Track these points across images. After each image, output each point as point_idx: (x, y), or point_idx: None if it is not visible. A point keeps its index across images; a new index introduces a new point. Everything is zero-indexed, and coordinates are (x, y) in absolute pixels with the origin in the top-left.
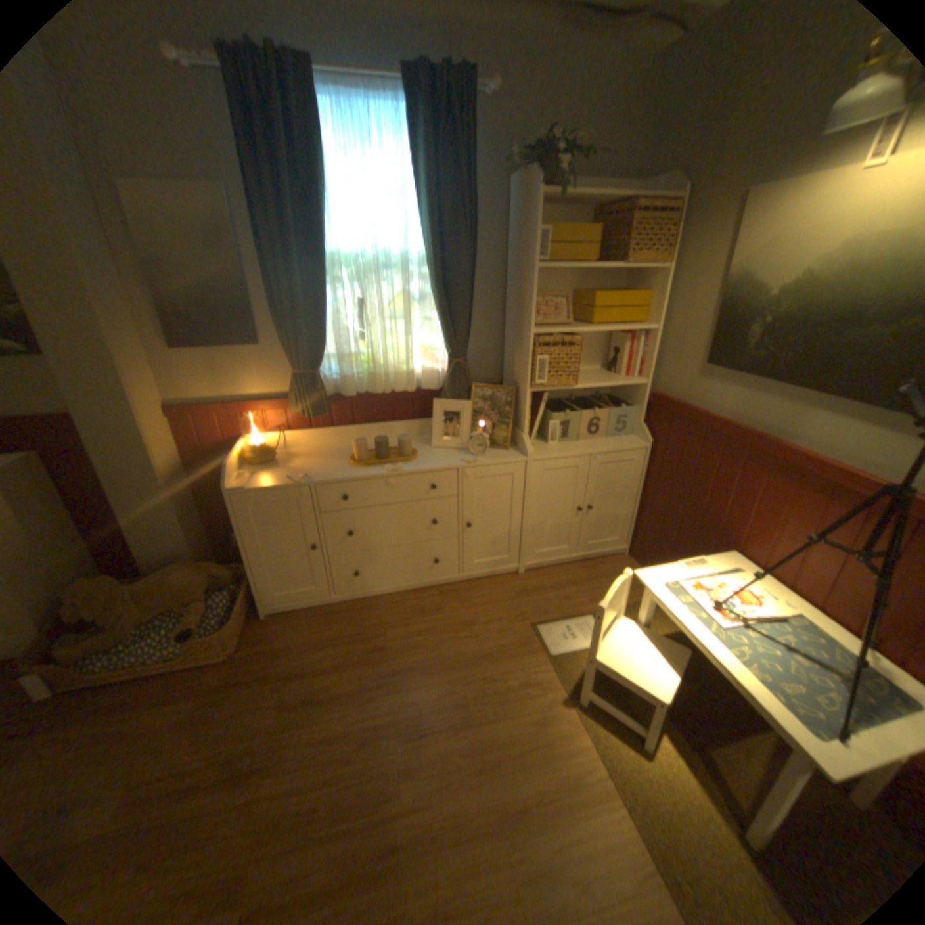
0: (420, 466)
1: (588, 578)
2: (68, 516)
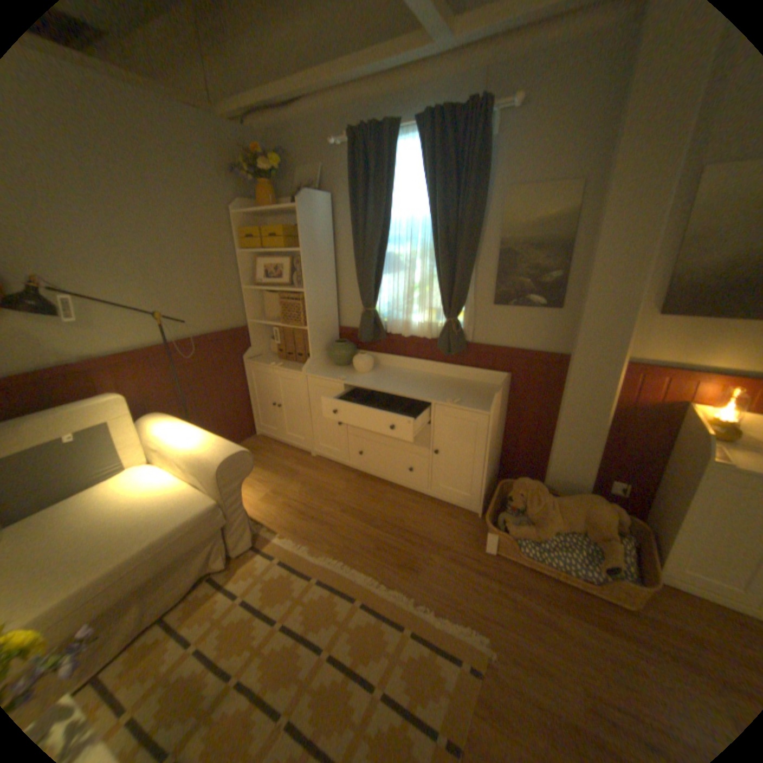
0: None
1: None
2: (504, 422)
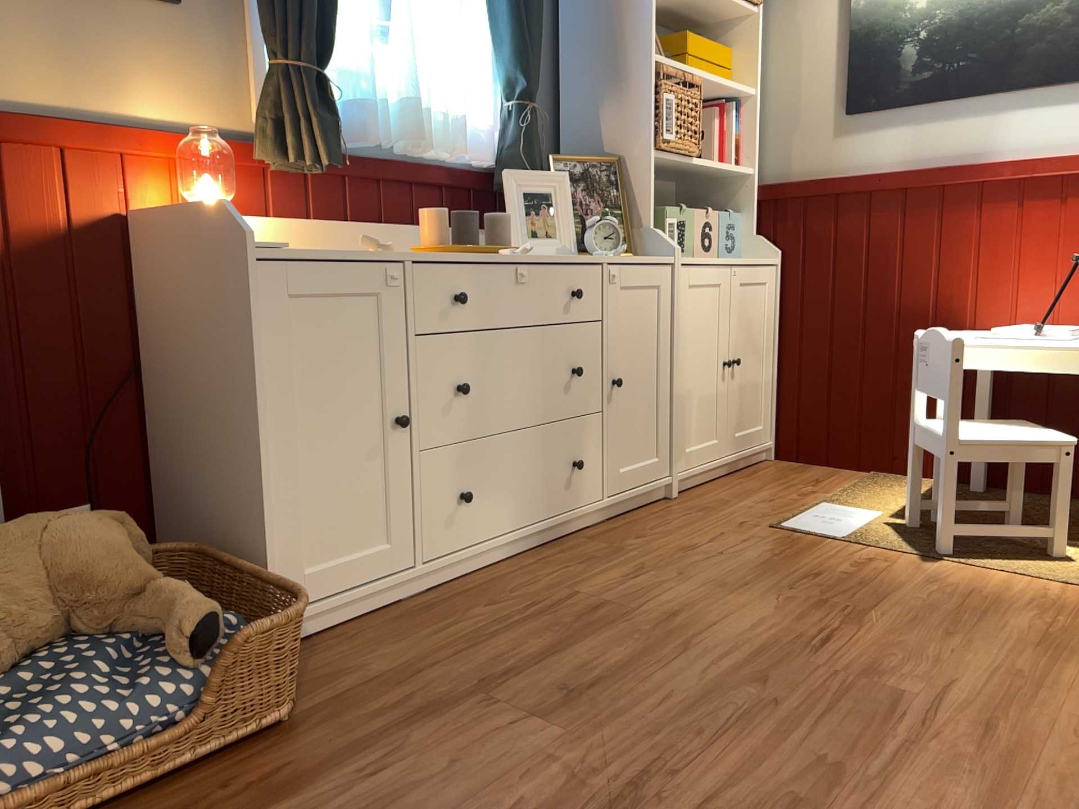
0: (551, 255)
1: (764, 482)
2: None
